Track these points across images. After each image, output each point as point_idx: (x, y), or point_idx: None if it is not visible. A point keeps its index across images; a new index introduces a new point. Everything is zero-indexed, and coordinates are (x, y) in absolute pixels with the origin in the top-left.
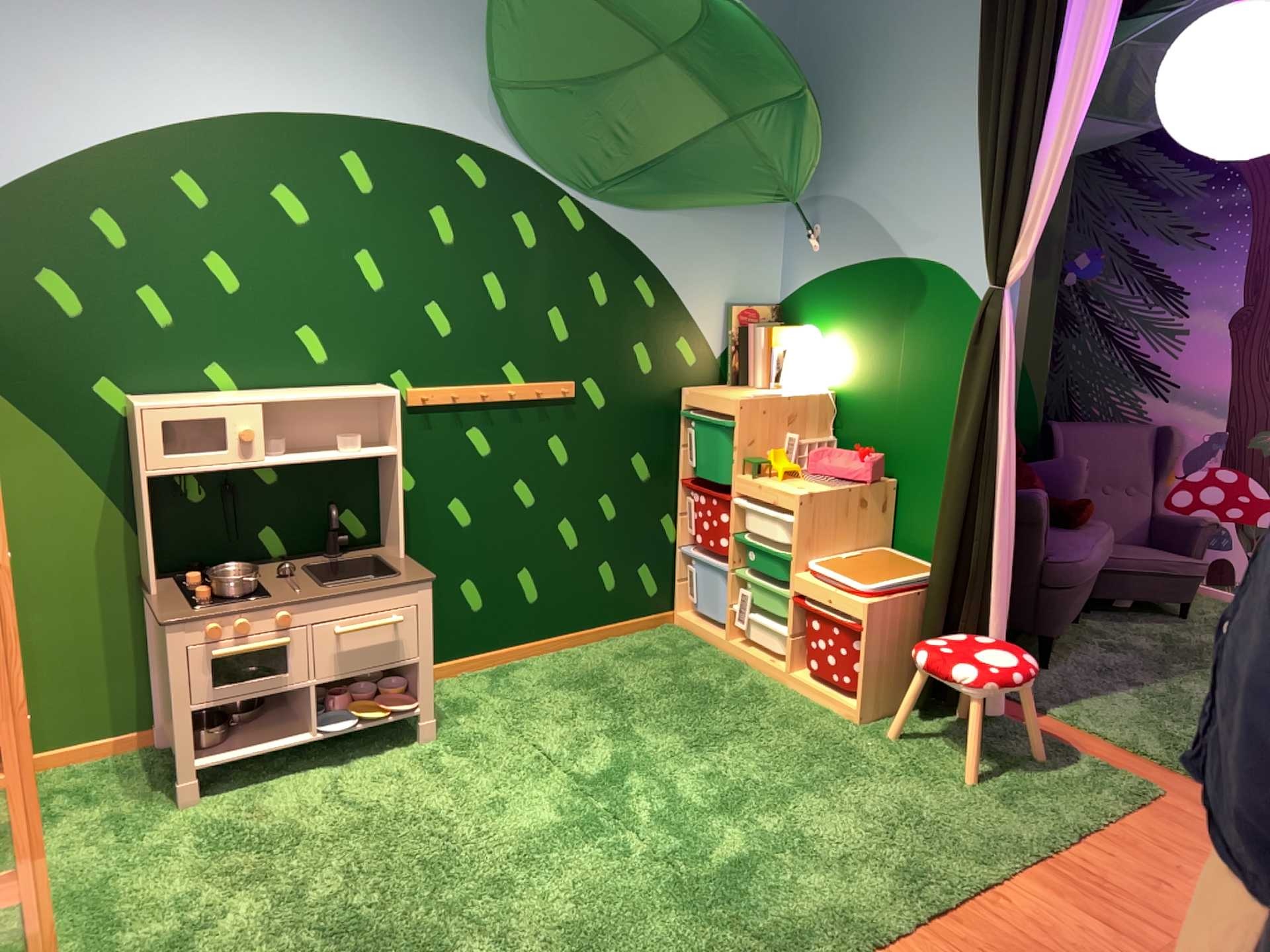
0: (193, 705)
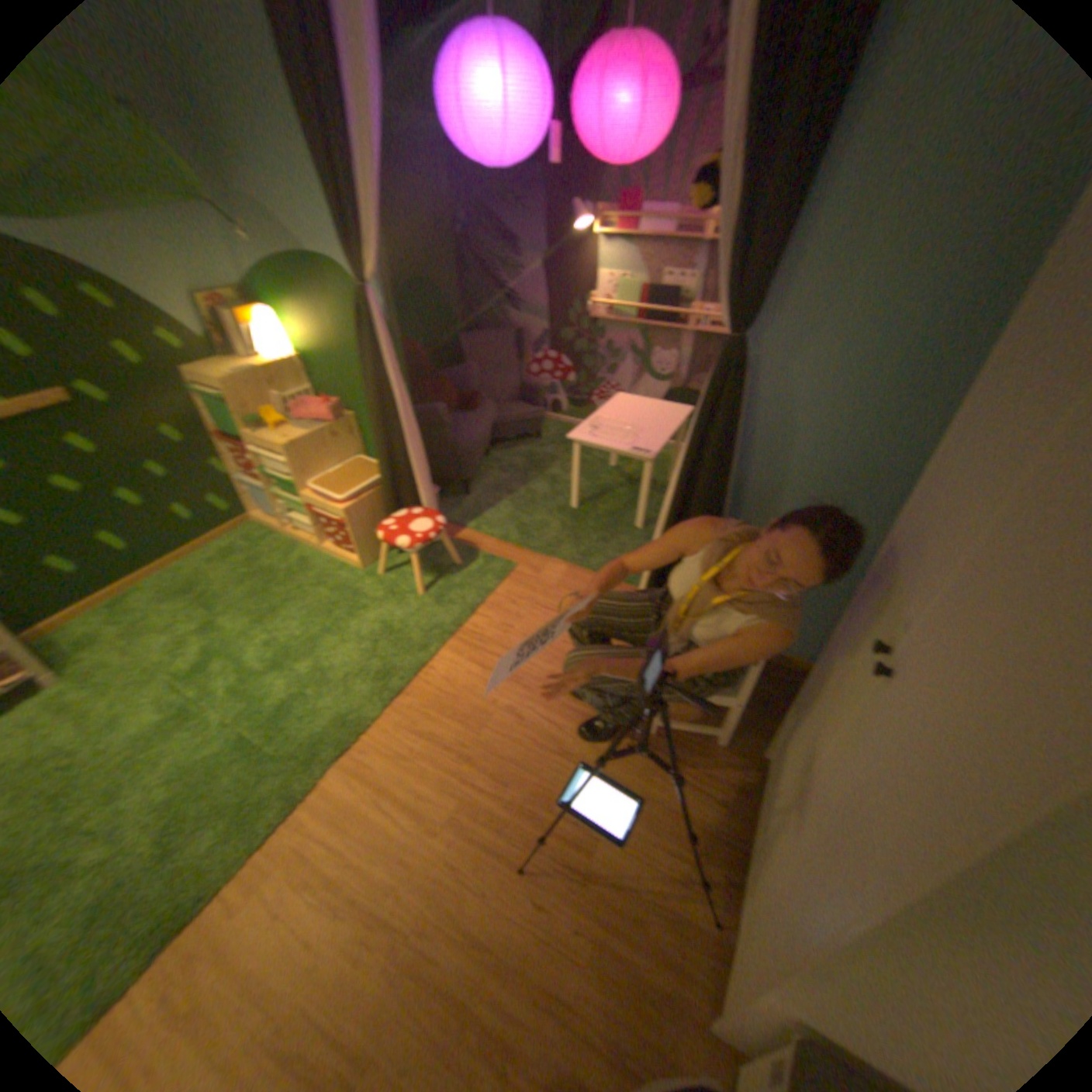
0: None
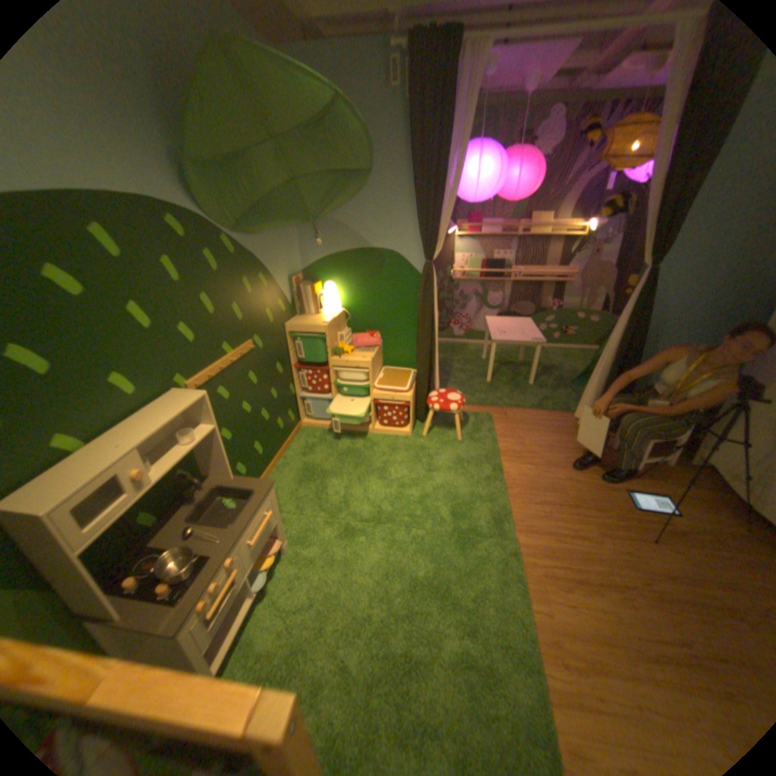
0: (202, 650)
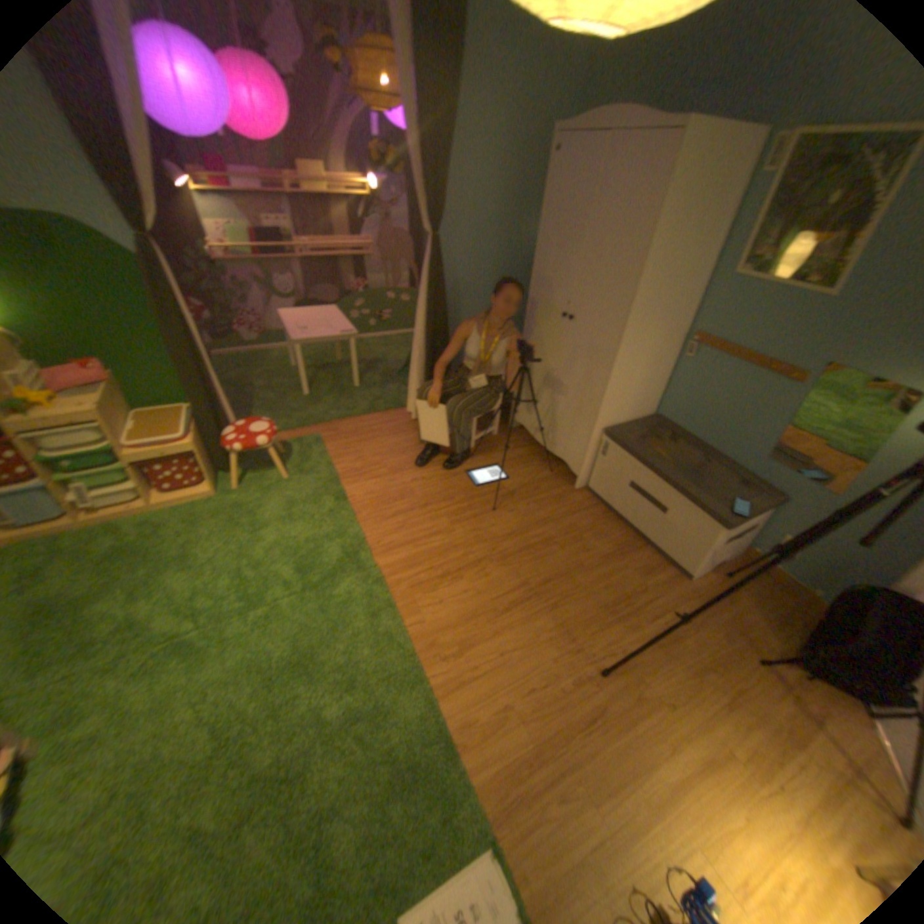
0: None
